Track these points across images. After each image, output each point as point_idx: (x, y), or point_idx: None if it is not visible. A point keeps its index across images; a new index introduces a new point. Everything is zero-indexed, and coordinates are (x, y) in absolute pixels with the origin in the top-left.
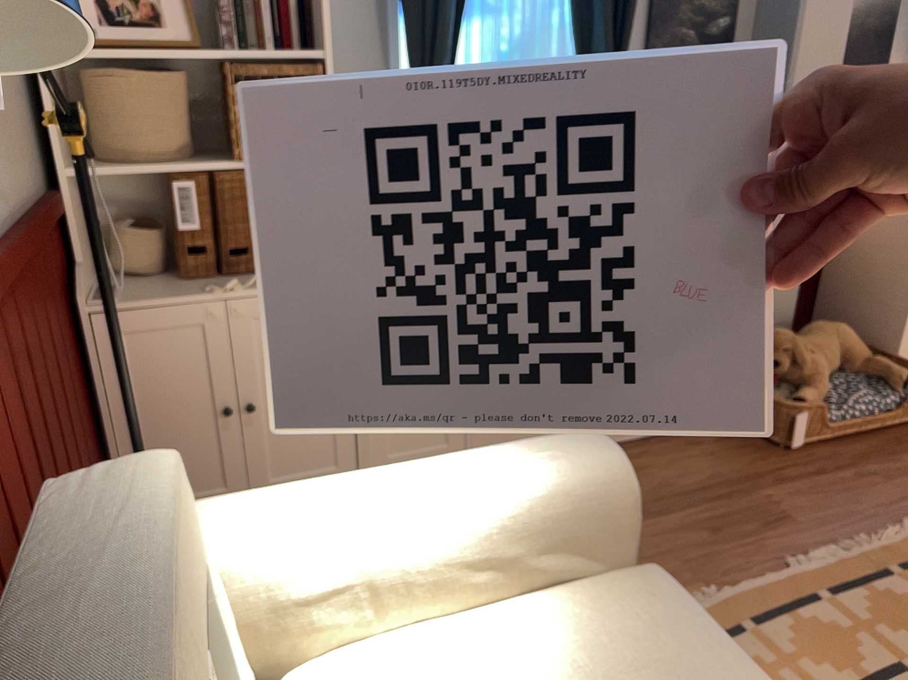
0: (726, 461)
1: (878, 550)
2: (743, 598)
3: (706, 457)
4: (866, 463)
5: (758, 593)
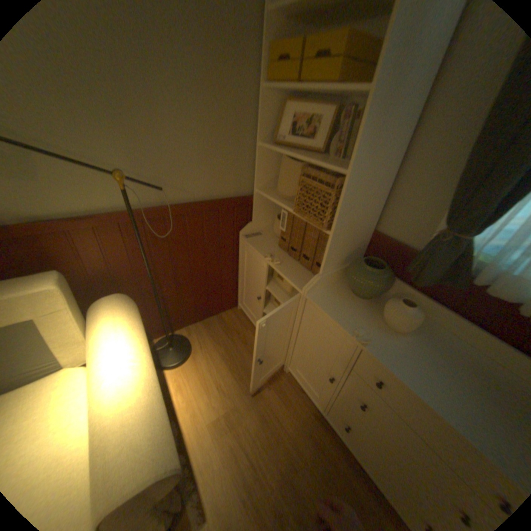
0: None
1: None
2: None
3: None
4: None
5: None
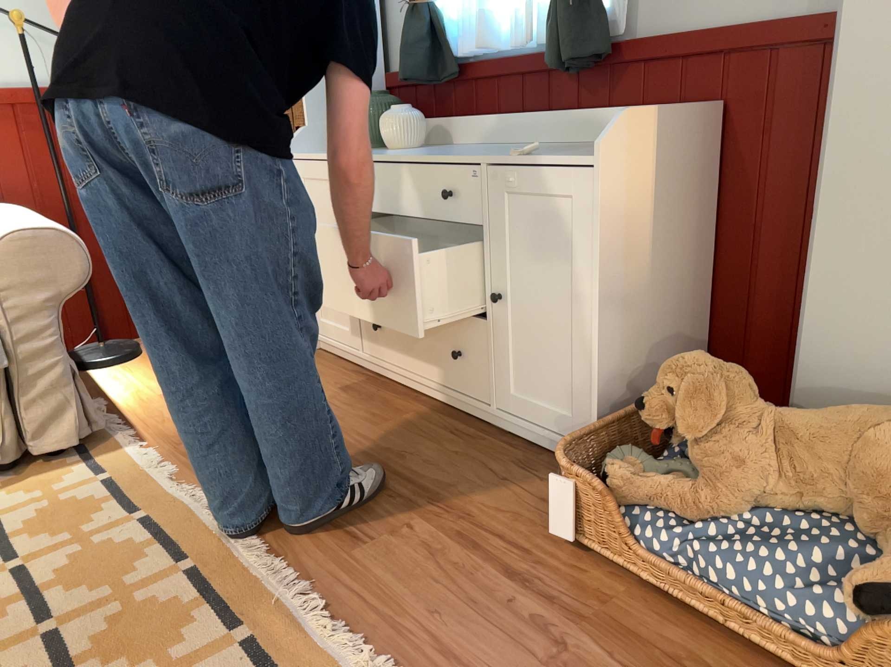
0: (490, 490)
1: (294, 620)
2: (185, 511)
3: (489, 475)
4: (599, 636)
5: (193, 519)
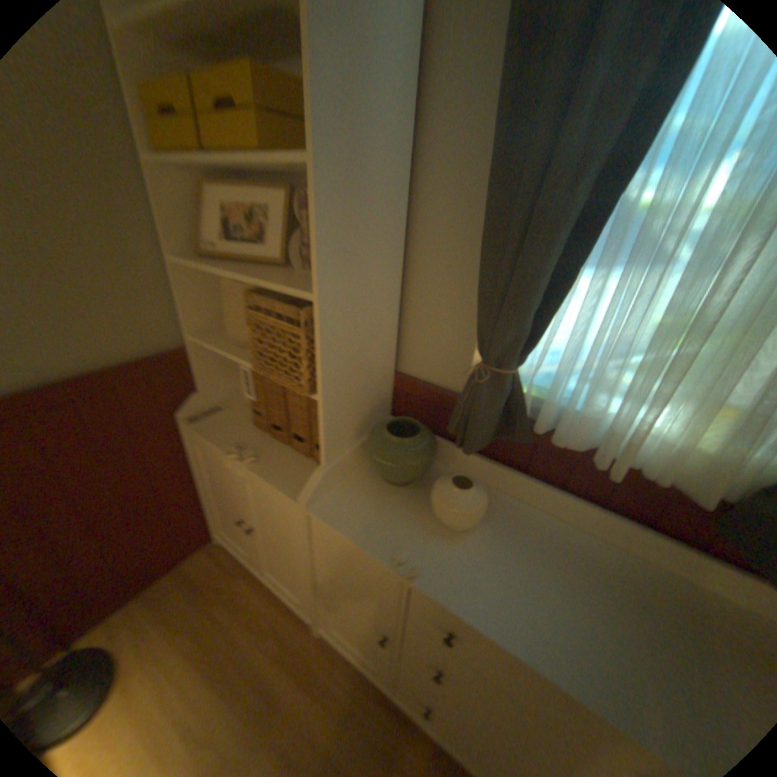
0: None
1: None
2: None
3: None
4: None
5: None
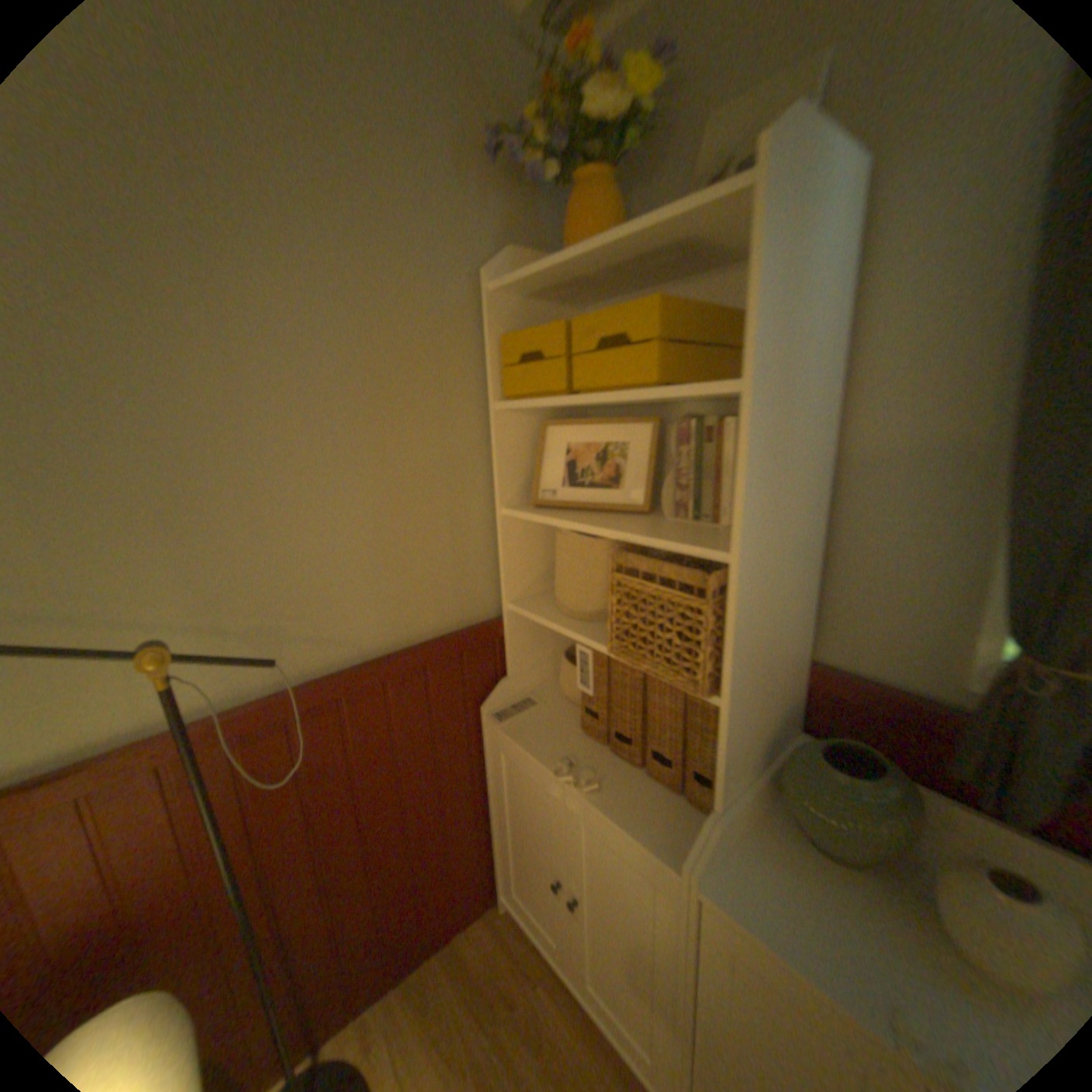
0: None
1: None
2: None
3: None
4: None
5: None
